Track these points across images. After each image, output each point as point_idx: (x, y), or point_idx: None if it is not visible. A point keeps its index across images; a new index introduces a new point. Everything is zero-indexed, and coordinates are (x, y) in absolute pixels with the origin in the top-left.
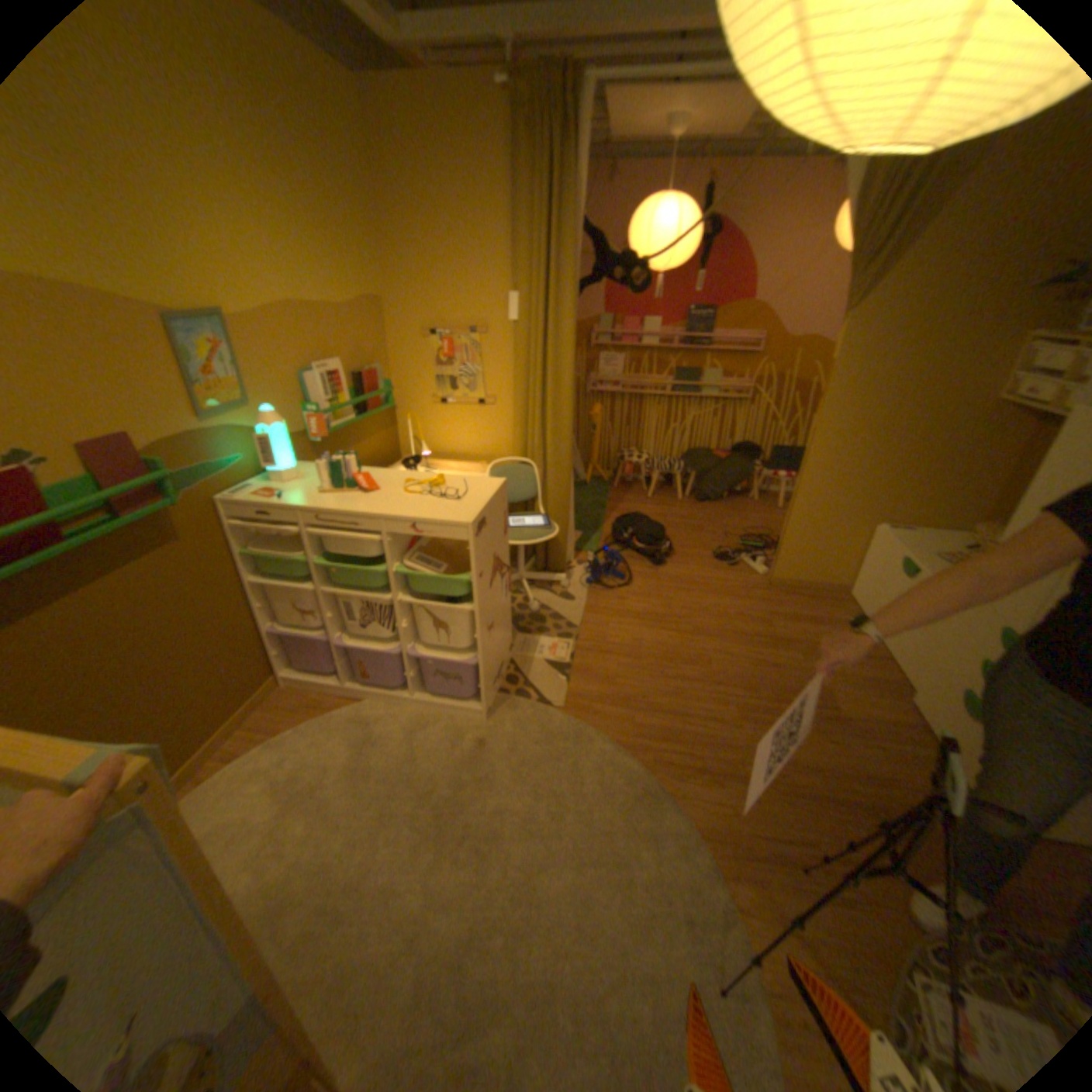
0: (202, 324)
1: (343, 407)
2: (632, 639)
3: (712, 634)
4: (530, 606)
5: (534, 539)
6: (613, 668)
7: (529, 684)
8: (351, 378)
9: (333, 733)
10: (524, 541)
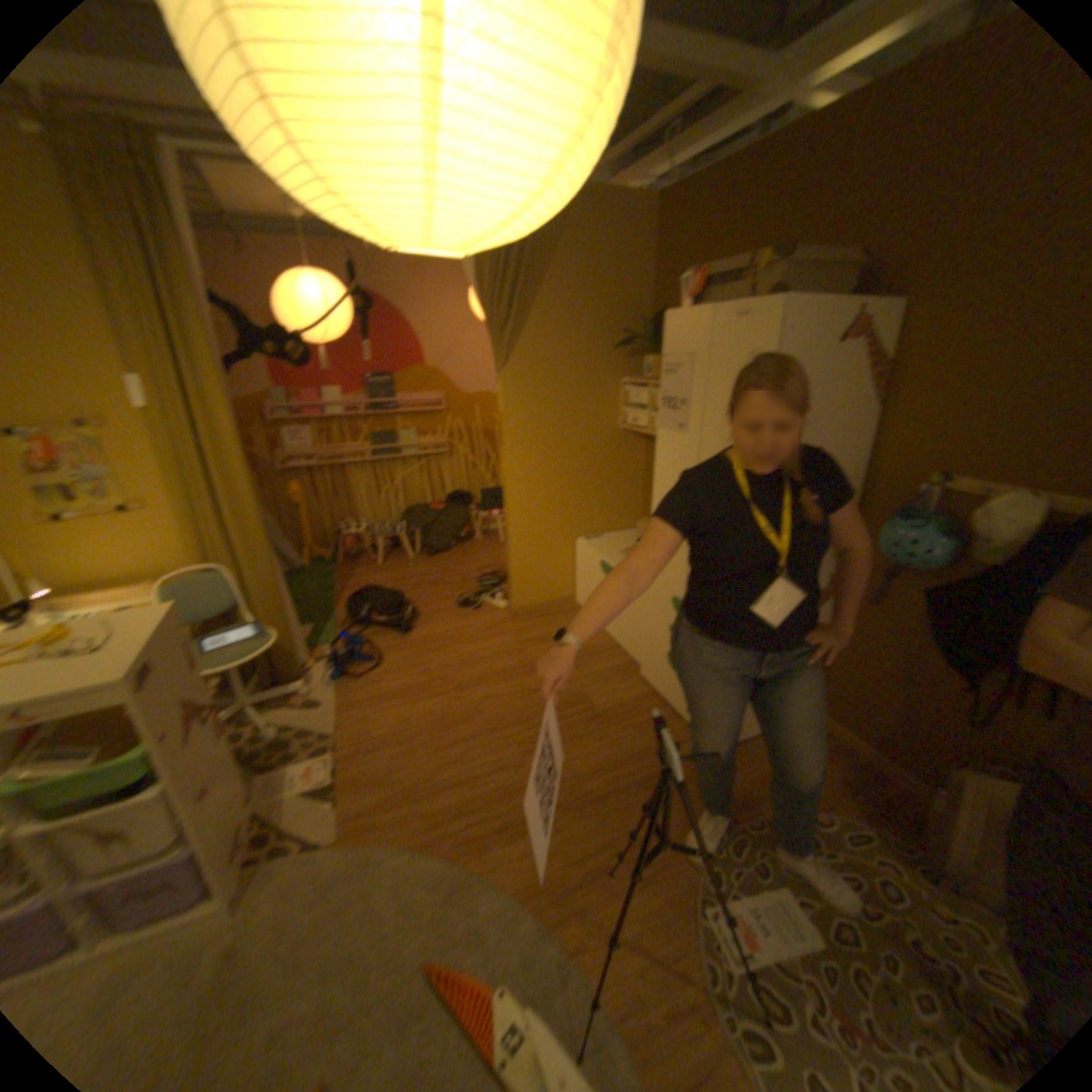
0: None
1: None
2: (397, 724)
3: (474, 685)
4: (262, 739)
5: (244, 657)
6: (384, 767)
7: (282, 837)
8: None
9: None
10: (230, 665)
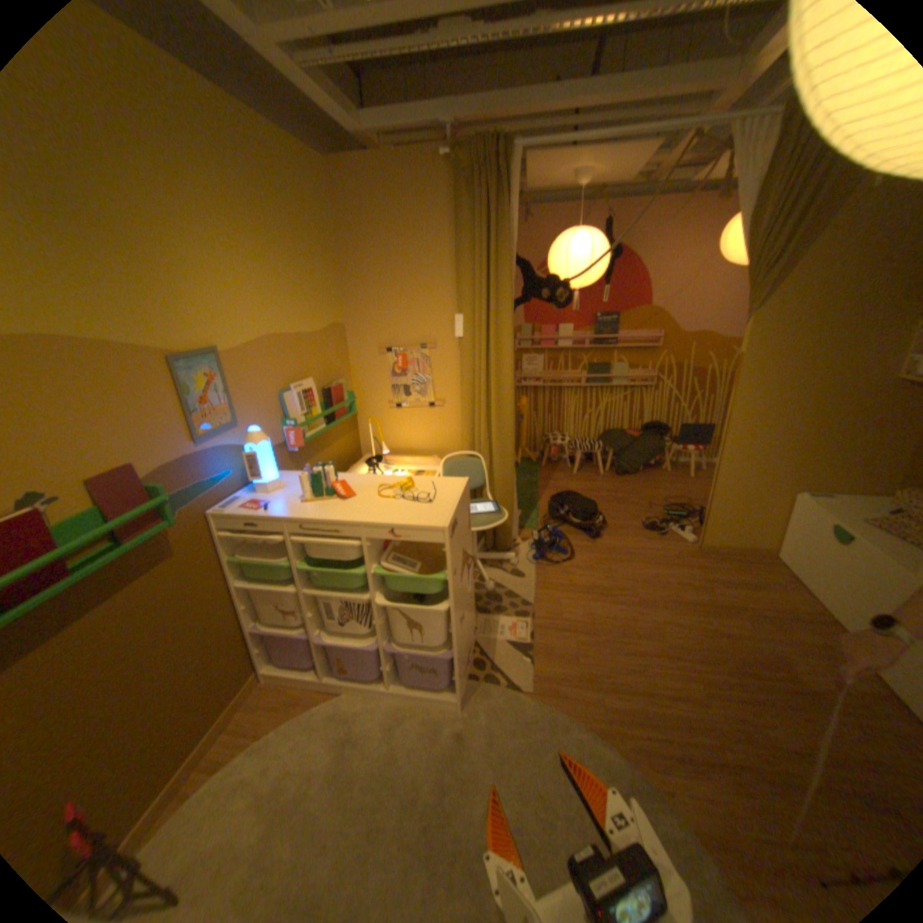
0: (201, 360)
1: (317, 418)
2: (586, 615)
3: (660, 605)
4: (486, 586)
5: (488, 524)
6: (574, 647)
7: (496, 668)
8: (322, 393)
9: (314, 733)
10: (479, 527)
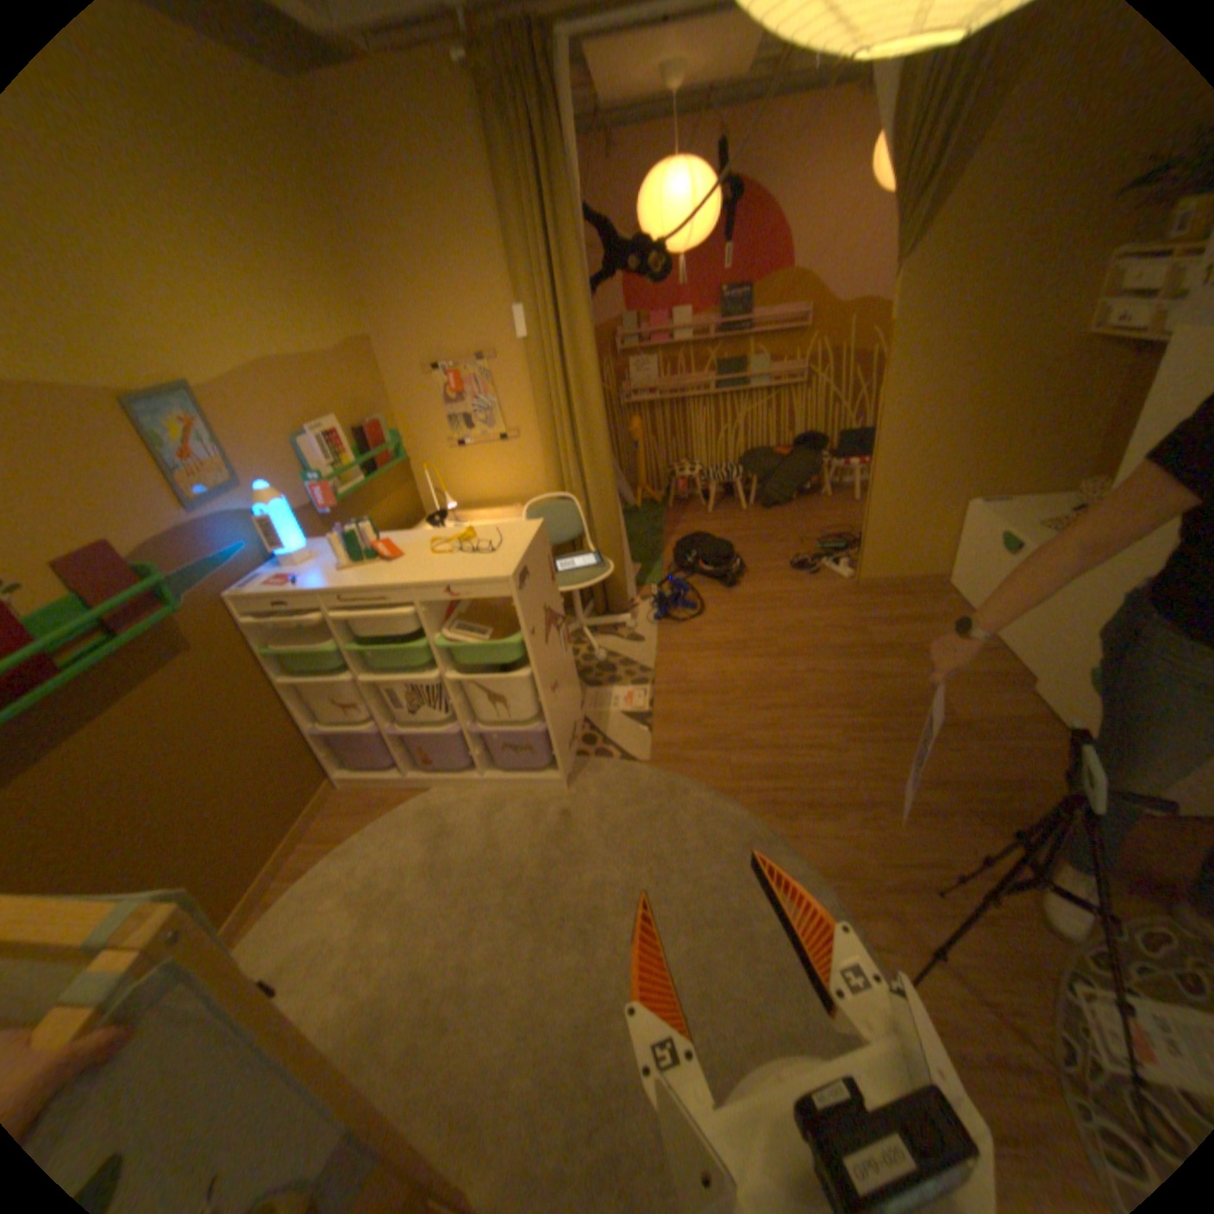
0: (168, 402)
1: (348, 469)
2: (715, 674)
3: (802, 653)
4: (596, 656)
5: (588, 581)
6: (698, 709)
7: (608, 742)
8: (352, 435)
9: (402, 831)
10: (577, 586)
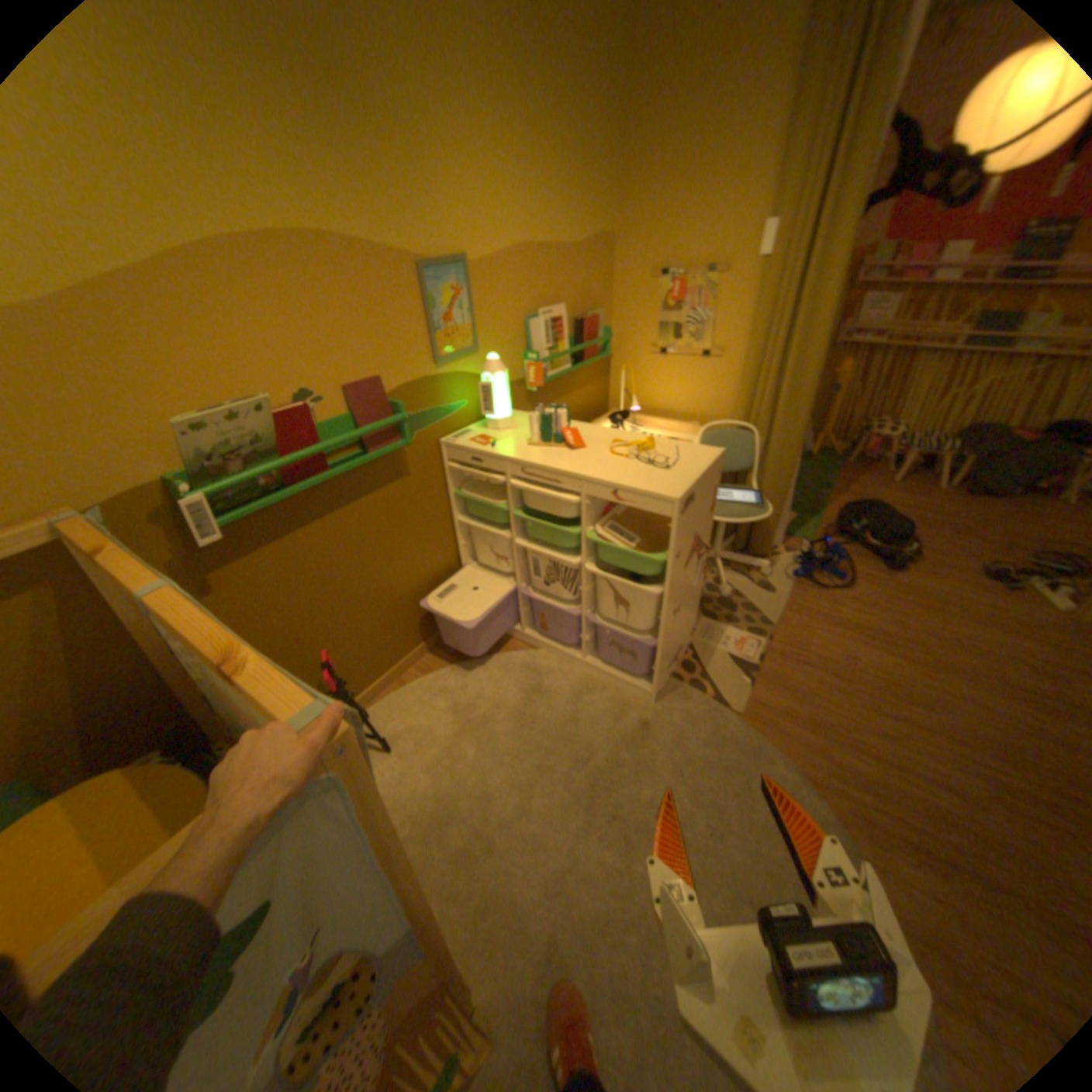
0: (447, 270)
1: (560, 355)
2: (844, 655)
3: (964, 675)
4: (720, 589)
5: (740, 516)
6: (813, 684)
7: (706, 676)
8: (572, 324)
9: (508, 672)
10: (728, 518)
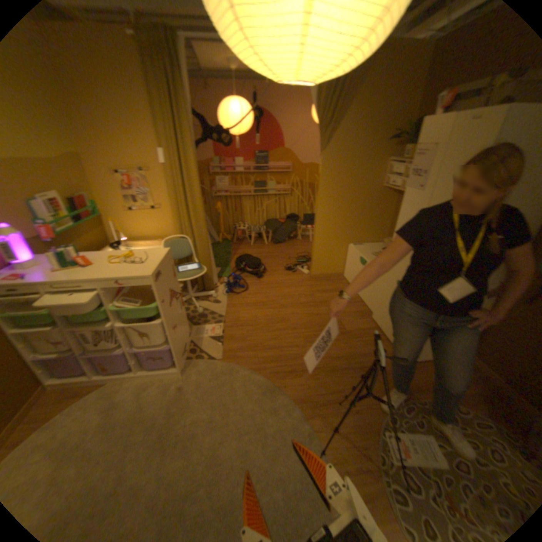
0: None
1: (61, 218)
2: (251, 316)
3: (288, 306)
4: (197, 311)
5: (193, 276)
6: (244, 333)
7: (202, 351)
8: (65, 201)
9: (87, 409)
10: (187, 278)
